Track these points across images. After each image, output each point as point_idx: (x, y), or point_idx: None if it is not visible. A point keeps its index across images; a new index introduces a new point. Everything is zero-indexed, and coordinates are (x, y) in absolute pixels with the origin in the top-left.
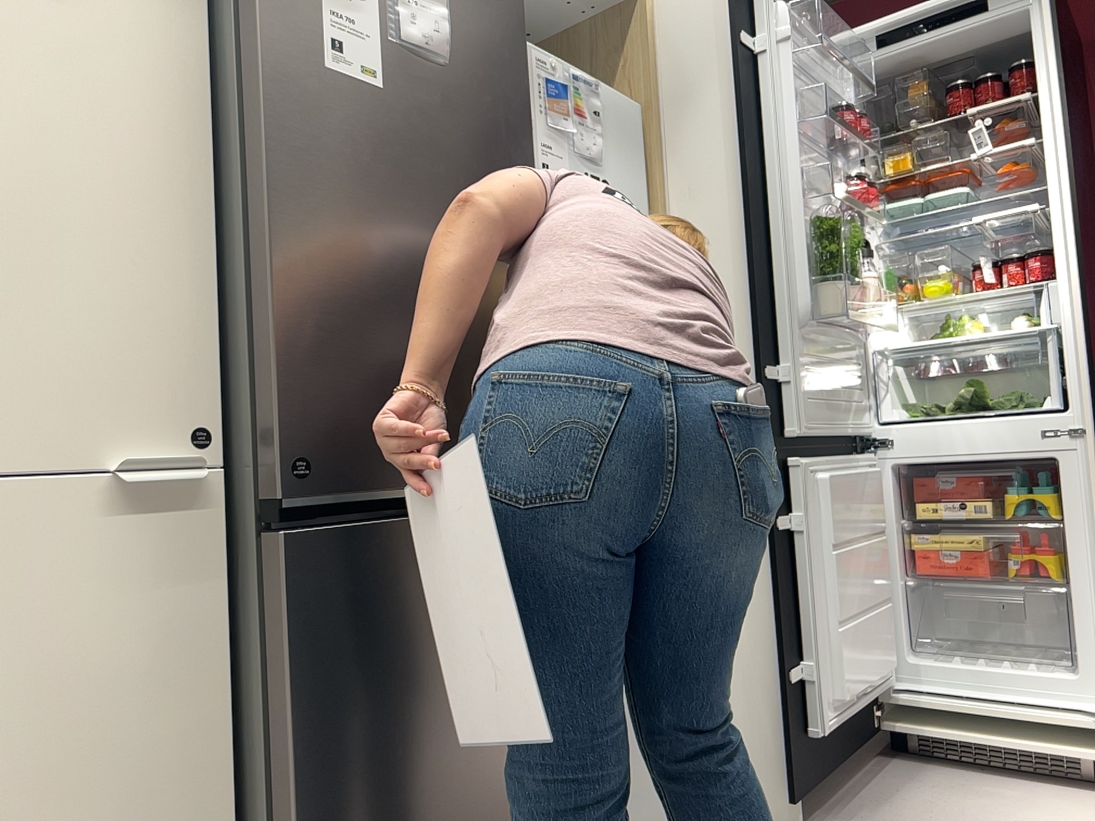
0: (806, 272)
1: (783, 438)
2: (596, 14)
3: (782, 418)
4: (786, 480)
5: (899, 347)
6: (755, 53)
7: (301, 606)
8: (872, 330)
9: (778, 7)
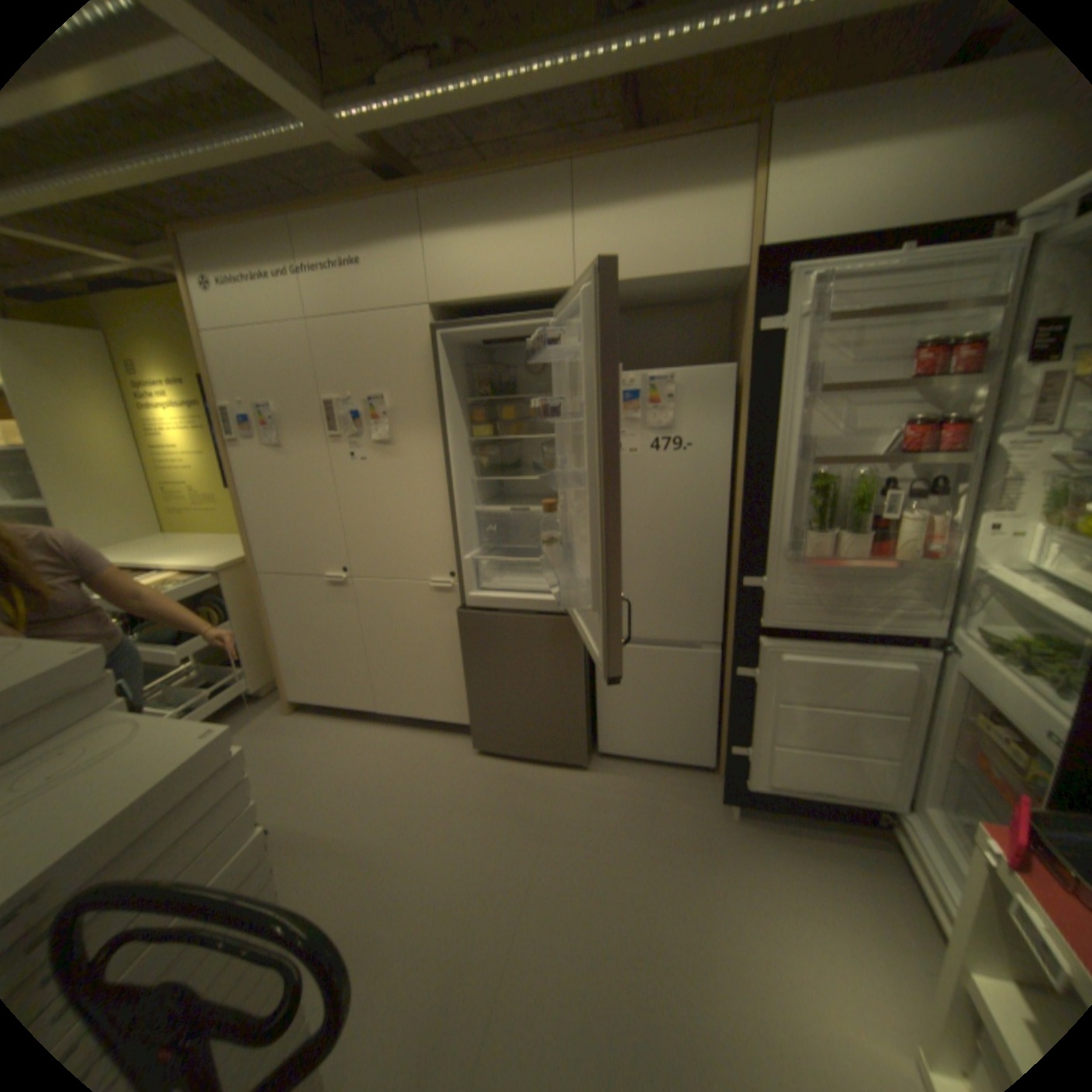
0: (789, 519)
1: (758, 624)
2: (742, 277)
3: (758, 611)
4: (755, 650)
5: (995, 576)
6: (782, 332)
7: (464, 630)
8: (984, 549)
9: (811, 280)
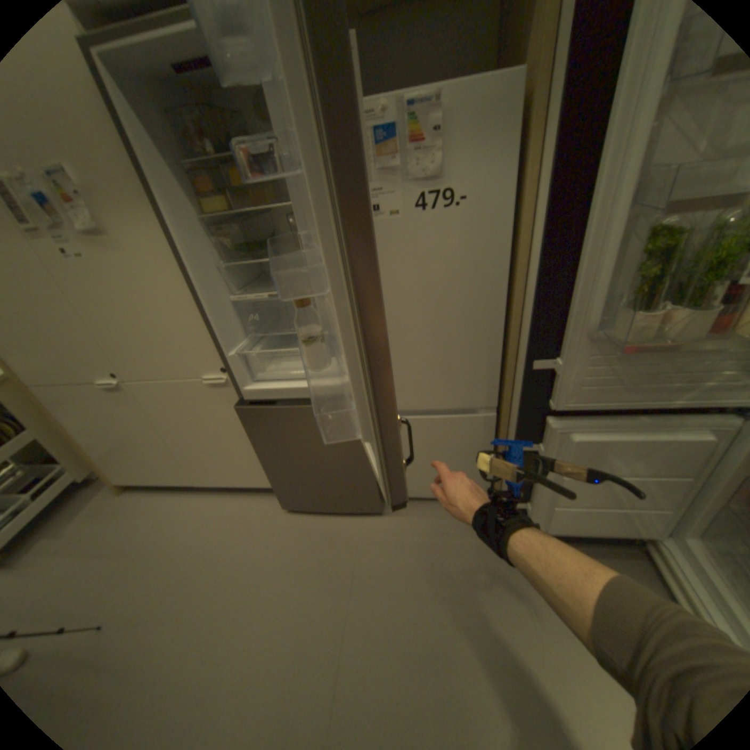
0: (603, 291)
1: (545, 403)
2: None
3: (547, 391)
4: (540, 426)
5: None
6: None
7: (246, 422)
8: None
9: None
